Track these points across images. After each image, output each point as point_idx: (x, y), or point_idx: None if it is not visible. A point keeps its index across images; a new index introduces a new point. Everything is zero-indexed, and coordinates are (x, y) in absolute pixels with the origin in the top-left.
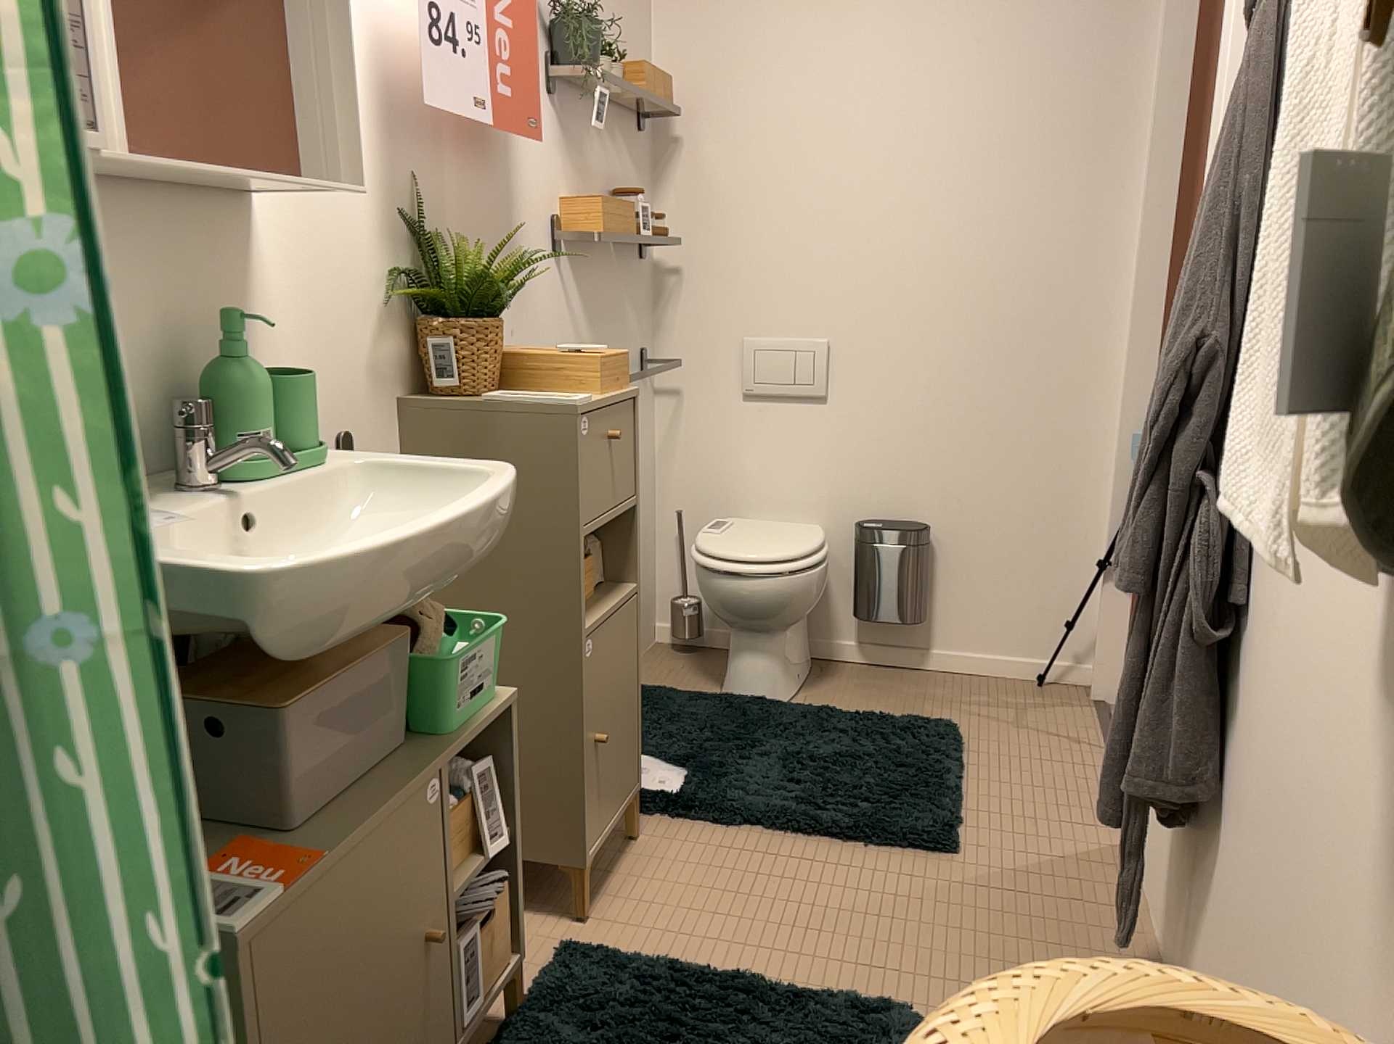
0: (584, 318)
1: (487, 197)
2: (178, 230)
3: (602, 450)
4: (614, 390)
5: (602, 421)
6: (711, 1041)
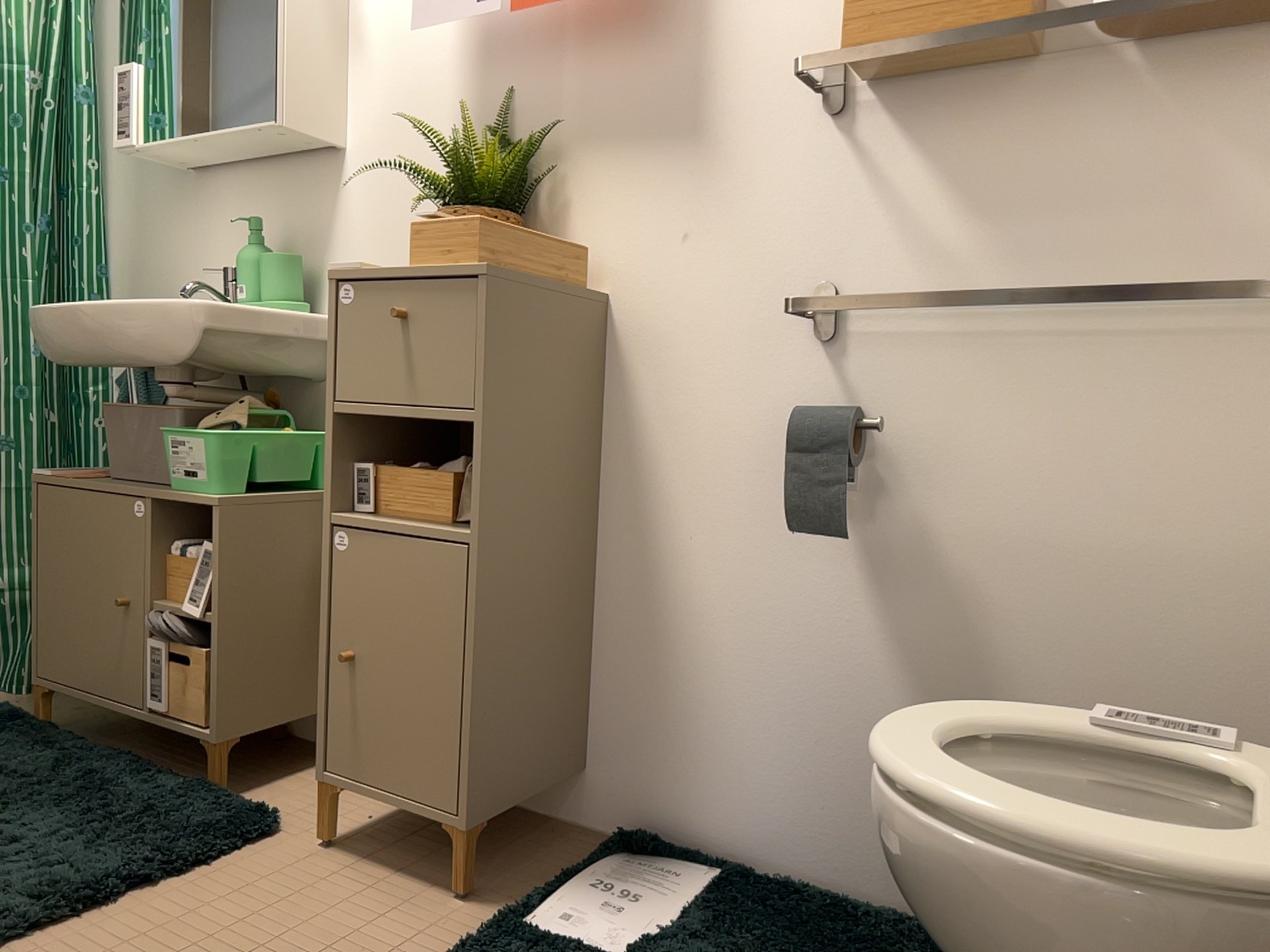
0: (937, 208)
1: (639, 82)
2: (301, 184)
3: (388, 330)
4: (430, 267)
5: (389, 299)
6: (53, 839)
